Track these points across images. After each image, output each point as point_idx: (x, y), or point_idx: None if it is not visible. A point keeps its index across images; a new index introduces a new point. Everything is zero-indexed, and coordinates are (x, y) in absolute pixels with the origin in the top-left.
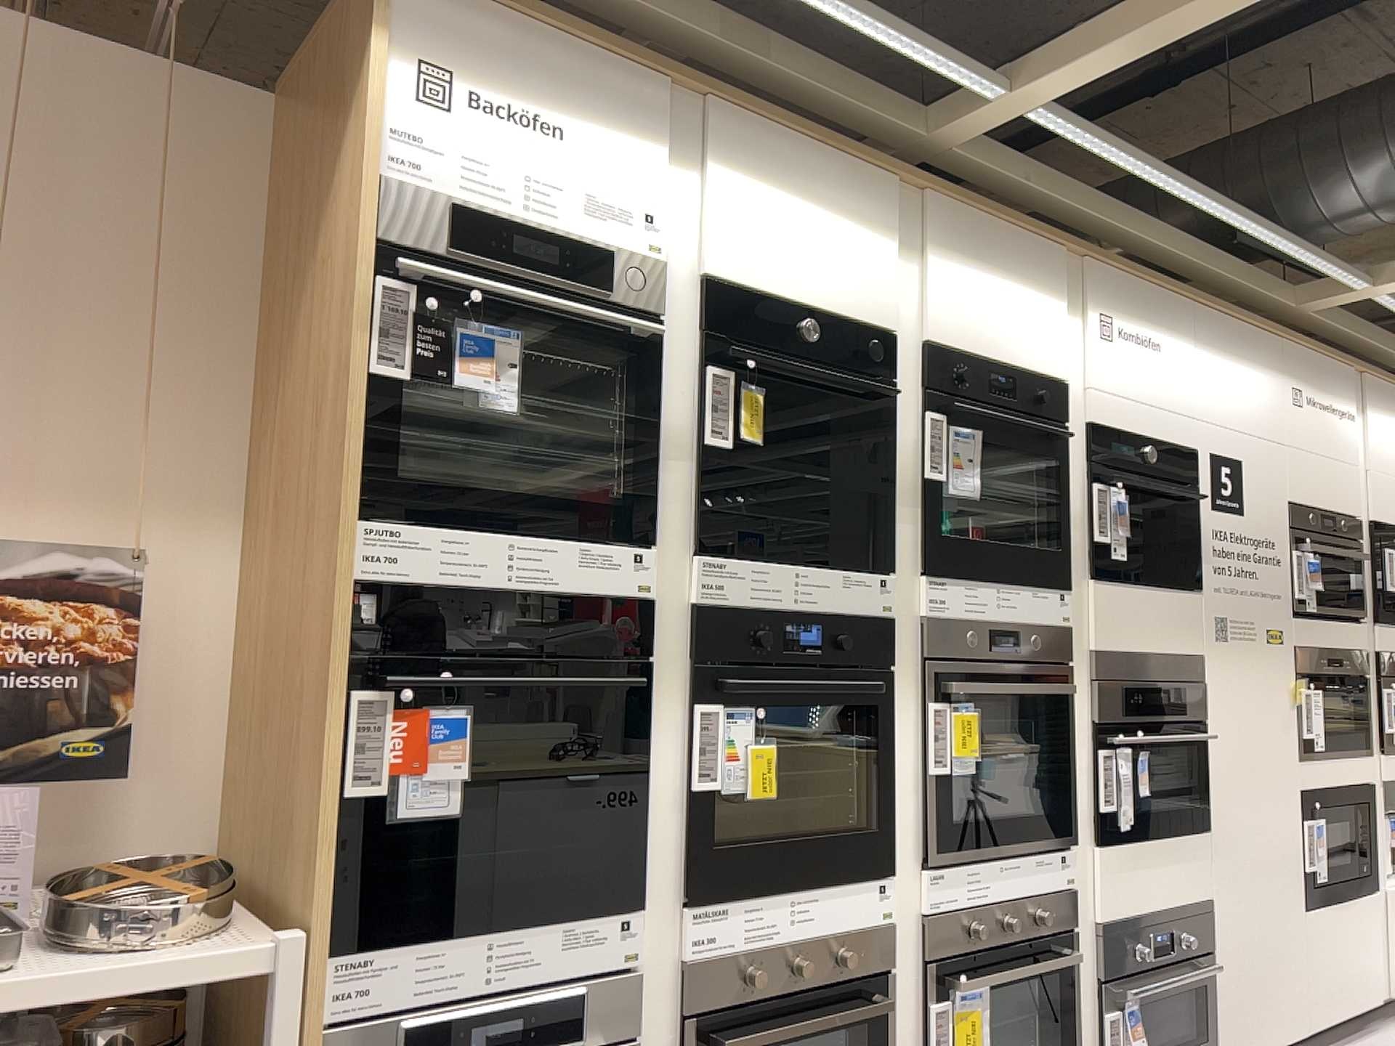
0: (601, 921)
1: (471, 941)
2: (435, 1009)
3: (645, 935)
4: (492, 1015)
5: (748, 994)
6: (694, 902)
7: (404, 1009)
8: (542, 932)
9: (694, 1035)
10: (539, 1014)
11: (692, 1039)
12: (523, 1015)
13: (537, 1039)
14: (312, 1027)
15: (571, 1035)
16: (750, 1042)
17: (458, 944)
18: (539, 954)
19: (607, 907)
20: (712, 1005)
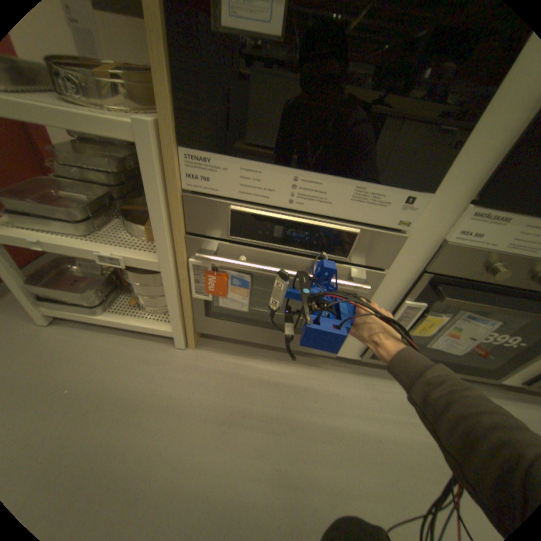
0: (391, 191)
1: (283, 171)
2: (258, 207)
3: (424, 214)
4: (291, 225)
5: (484, 279)
6: (484, 204)
7: (234, 200)
8: (339, 183)
9: (427, 284)
10: (323, 235)
11: (424, 286)
12: (311, 231)
13: (318, 248)
14: (175, 191)
15: (341, 253)
16: (465, 303)
17: (272, 171)
18: (334, 198)
19: (403, 182)
20: (450, 274)
